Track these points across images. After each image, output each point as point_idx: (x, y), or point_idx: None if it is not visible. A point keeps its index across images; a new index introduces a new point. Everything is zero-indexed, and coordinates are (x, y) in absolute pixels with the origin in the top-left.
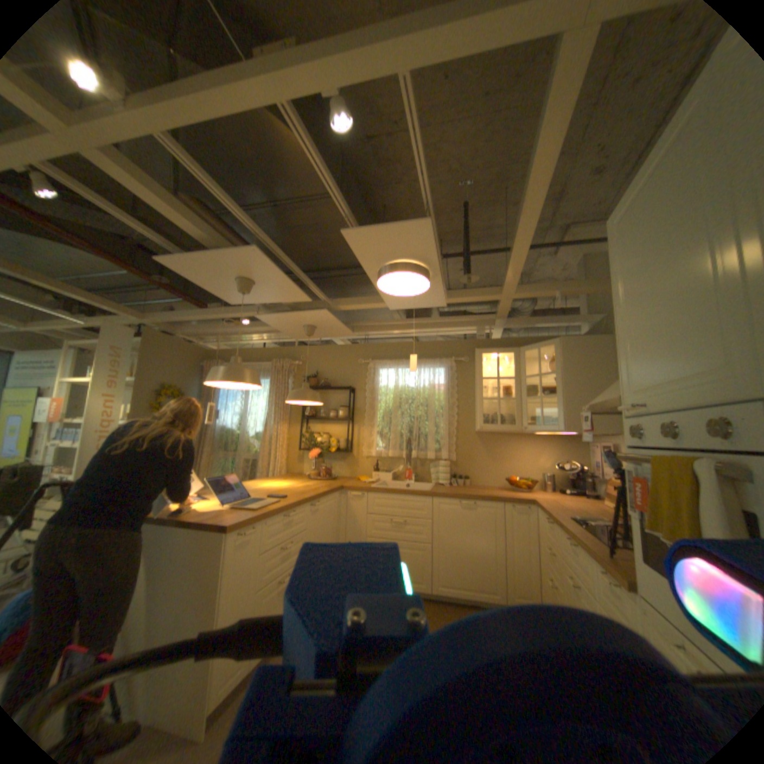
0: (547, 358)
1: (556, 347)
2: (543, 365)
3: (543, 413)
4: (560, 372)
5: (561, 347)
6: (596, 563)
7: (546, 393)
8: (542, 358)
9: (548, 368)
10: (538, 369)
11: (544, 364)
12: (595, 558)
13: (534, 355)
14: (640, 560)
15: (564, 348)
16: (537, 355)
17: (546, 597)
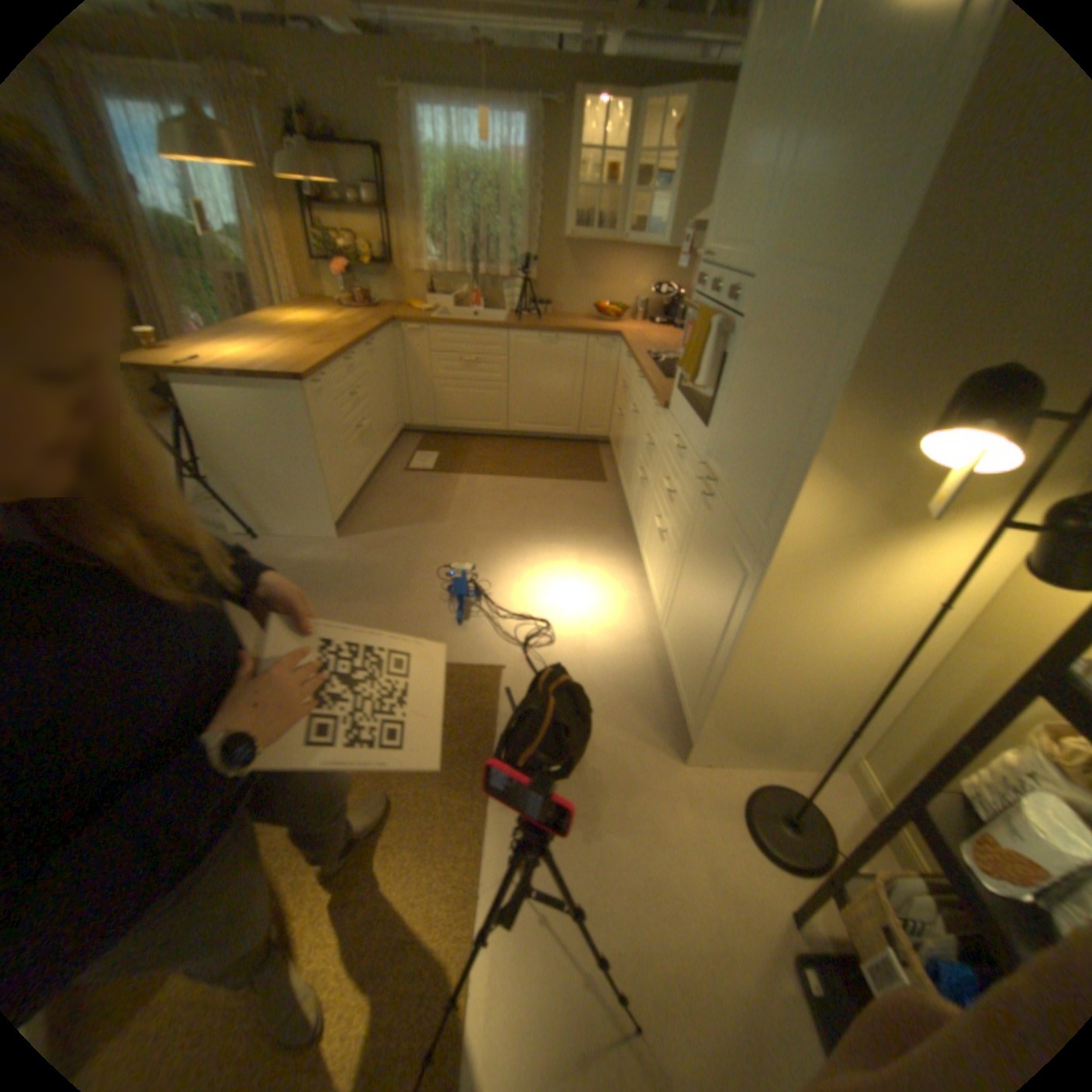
0: (676, 111)
1: (690, 97)
2: (667, 127)
3: (652, 210)
4: (684, 148)
5: (696, 98)
6: (651, 391)
7: (662, 177)
8: (669, 110)
9: (673, 131)
10: (661, 132)
11: (670, 125)
12: (651, 387)
13: (659, 104)
14: (676, 386)
15: (700, 99)
16: (663, 105)
17: (613, 425)
